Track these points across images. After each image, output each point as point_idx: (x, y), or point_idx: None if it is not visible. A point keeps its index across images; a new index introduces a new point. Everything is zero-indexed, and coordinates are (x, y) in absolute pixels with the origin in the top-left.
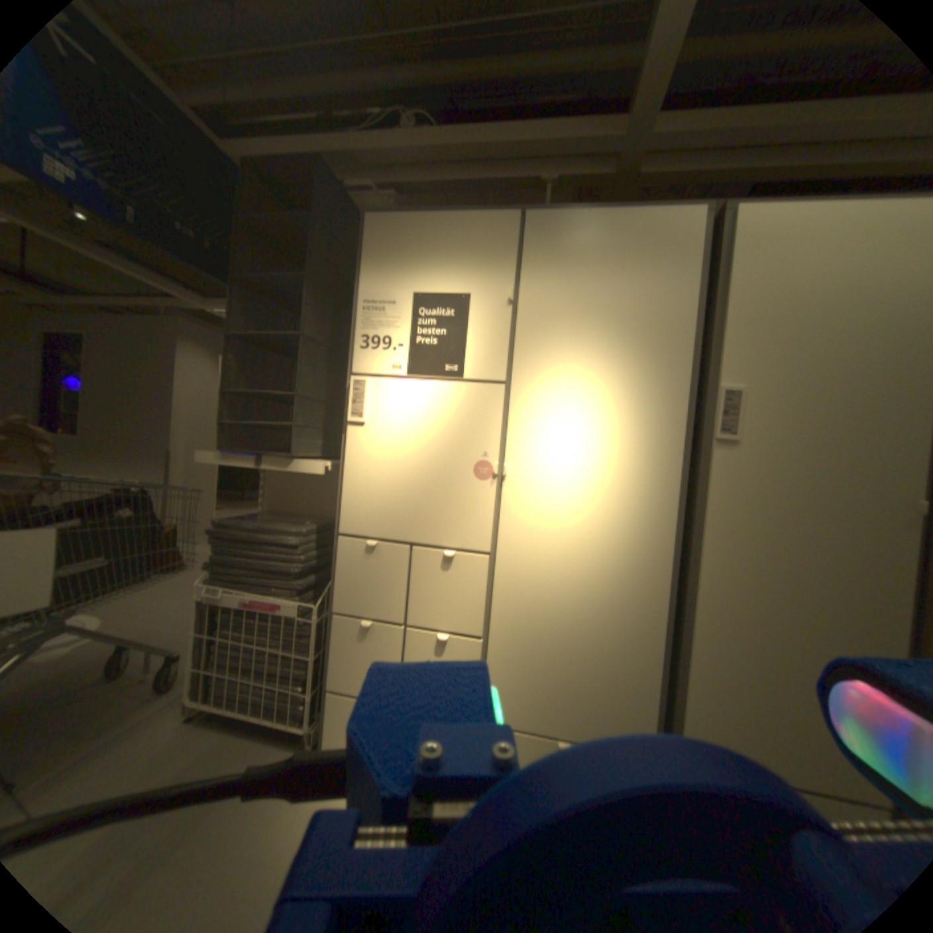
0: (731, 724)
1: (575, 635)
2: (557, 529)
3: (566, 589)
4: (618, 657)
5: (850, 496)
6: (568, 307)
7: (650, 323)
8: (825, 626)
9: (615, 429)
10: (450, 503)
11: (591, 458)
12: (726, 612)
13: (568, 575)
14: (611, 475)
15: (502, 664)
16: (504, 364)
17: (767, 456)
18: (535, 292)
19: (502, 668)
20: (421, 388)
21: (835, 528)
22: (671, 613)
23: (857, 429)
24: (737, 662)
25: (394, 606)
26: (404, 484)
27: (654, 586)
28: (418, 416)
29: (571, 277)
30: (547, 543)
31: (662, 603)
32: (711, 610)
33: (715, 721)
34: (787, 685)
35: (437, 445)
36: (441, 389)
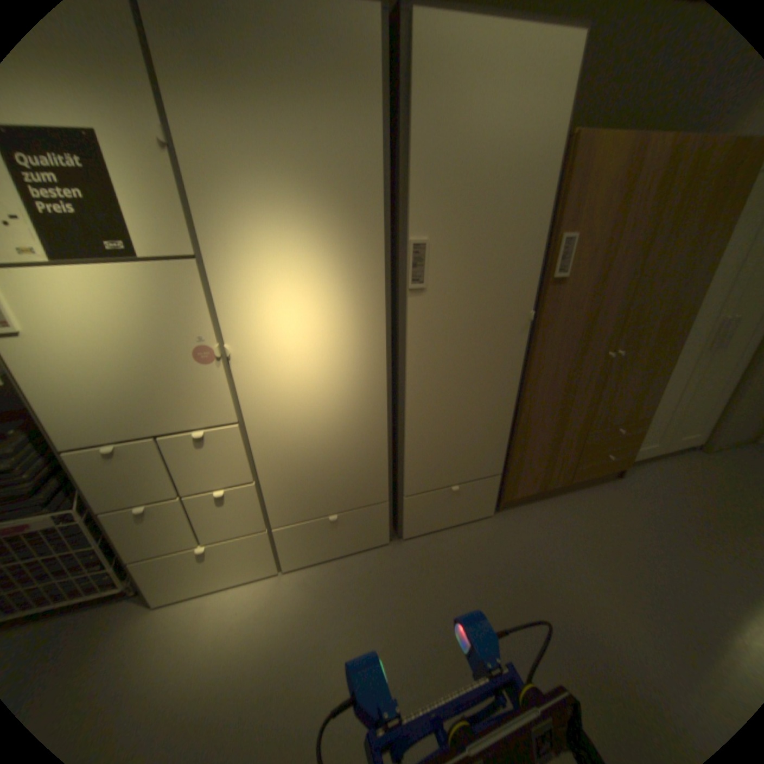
0: (429, 467)
1: (325, 454)
2: (293, 387)
3: (312, 428)
4: (358, 457)
5: (495, 315)
6: (245, 149)
7: (340, 171)
8: (477, 399)
9: (326, 291)
10: (180, 390)
11: (309, 321)
12: (423, 409)
13: (311, 418)
14: (330, 332)
15: (275, 490)
16: (186, 230)
17: (445, 295)
18: (193, 124)
19: (276, 492)
20: (81, 273)
21: (485, 339)
22: (389, 416)
23: (502, 264)
24: (430, 434)
25: (160, 487)
26: (116, 384)
27: (375, 407)
28: (96, 308)
29: (237, 102)
30: (288, 399)
31: (382, 416)
32: (414, 410)
33: (420, 469)
34: (457, 437)
35: (138, 337)
36: (113, 271)
